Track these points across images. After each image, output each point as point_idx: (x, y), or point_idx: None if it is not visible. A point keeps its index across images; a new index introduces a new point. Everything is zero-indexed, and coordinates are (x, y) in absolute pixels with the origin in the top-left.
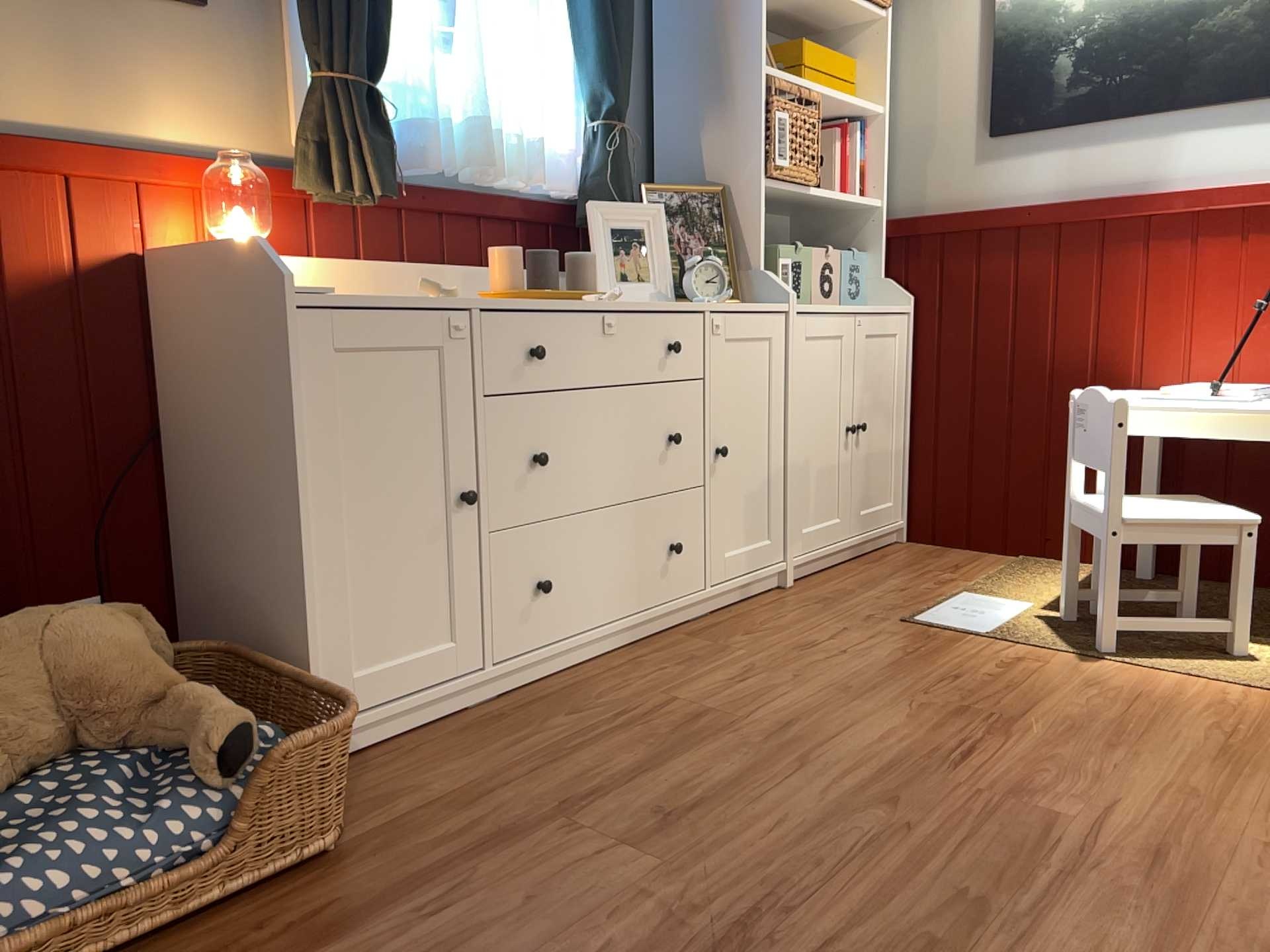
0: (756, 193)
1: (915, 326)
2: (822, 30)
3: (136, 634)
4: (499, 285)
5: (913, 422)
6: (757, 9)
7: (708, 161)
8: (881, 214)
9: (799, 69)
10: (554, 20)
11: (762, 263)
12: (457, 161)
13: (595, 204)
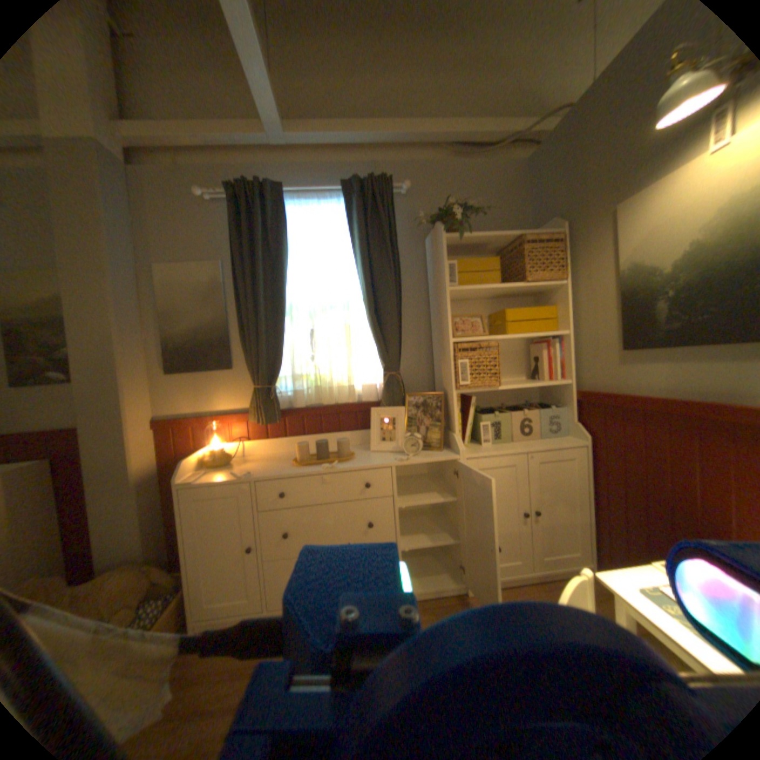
0: (453, 397)
1: (595, 453)
2: (540, 291)
3: (134, 584)
4: (299, 457)
5: (598, 509)
6: (447, 313)
7: (443, 378)
8: (573, 387)
9: (505, 322)
10: (367, 334)
11: (461, 429)
12: (318, 398)
13: (382, 405)
